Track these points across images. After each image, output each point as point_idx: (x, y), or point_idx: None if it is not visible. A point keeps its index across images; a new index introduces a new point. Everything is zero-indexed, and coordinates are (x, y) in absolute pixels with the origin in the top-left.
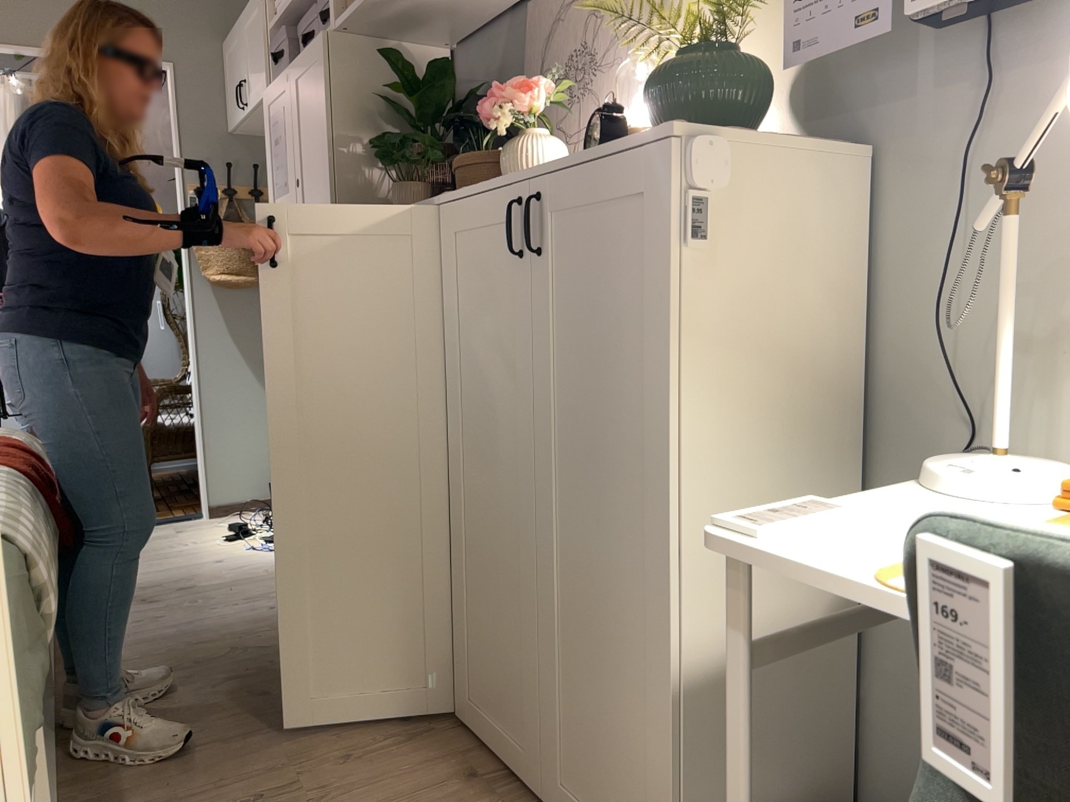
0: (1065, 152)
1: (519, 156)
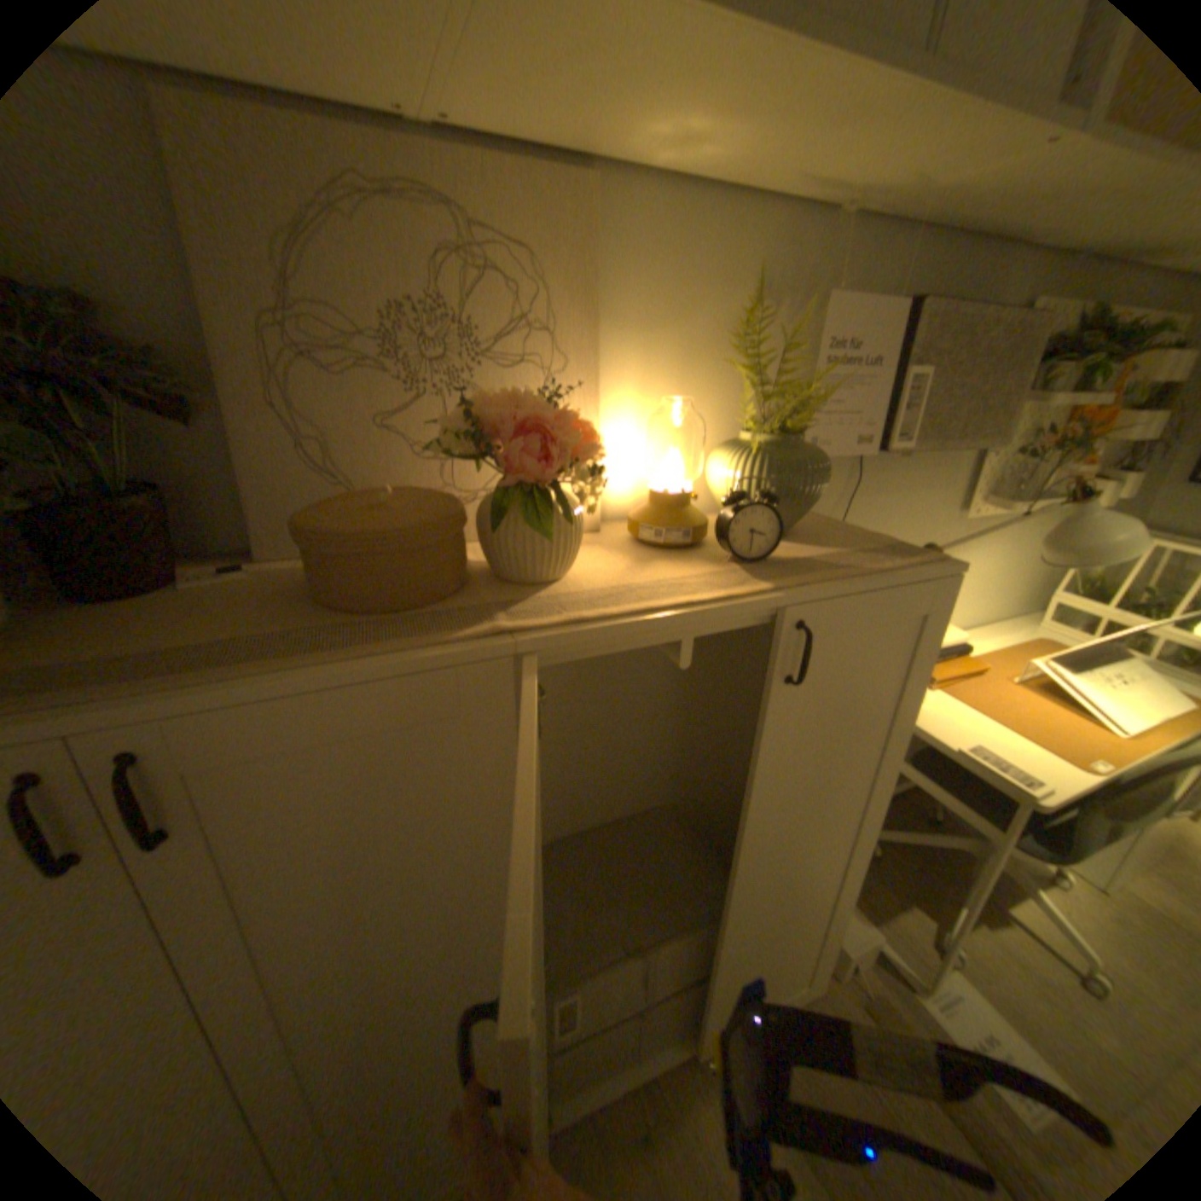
0: (870, 517)
1: (572, 531)
